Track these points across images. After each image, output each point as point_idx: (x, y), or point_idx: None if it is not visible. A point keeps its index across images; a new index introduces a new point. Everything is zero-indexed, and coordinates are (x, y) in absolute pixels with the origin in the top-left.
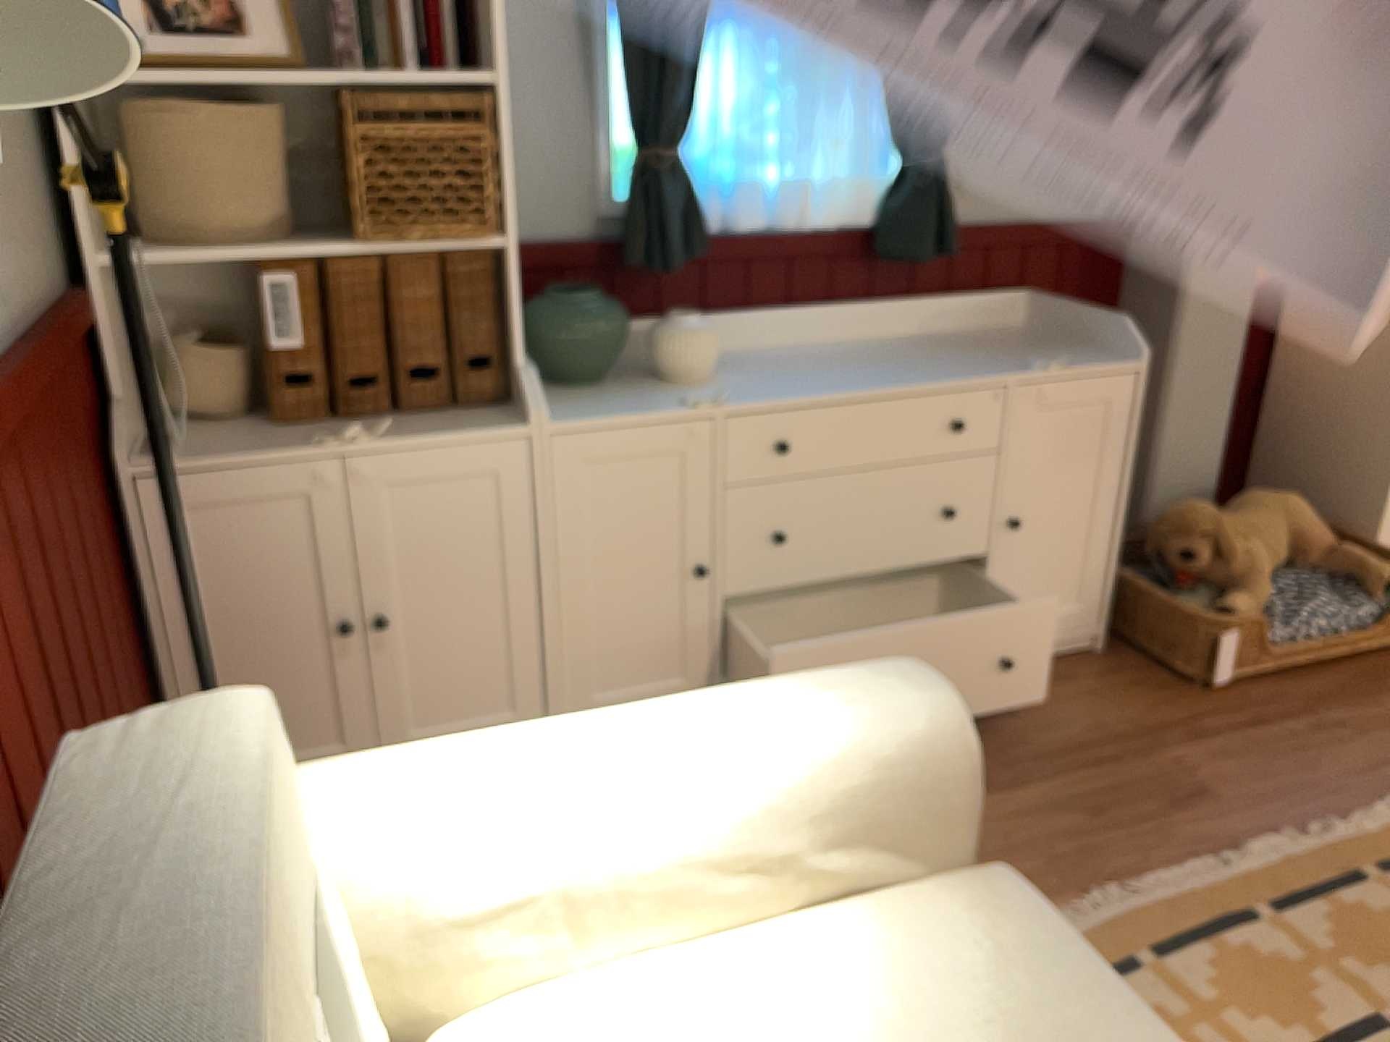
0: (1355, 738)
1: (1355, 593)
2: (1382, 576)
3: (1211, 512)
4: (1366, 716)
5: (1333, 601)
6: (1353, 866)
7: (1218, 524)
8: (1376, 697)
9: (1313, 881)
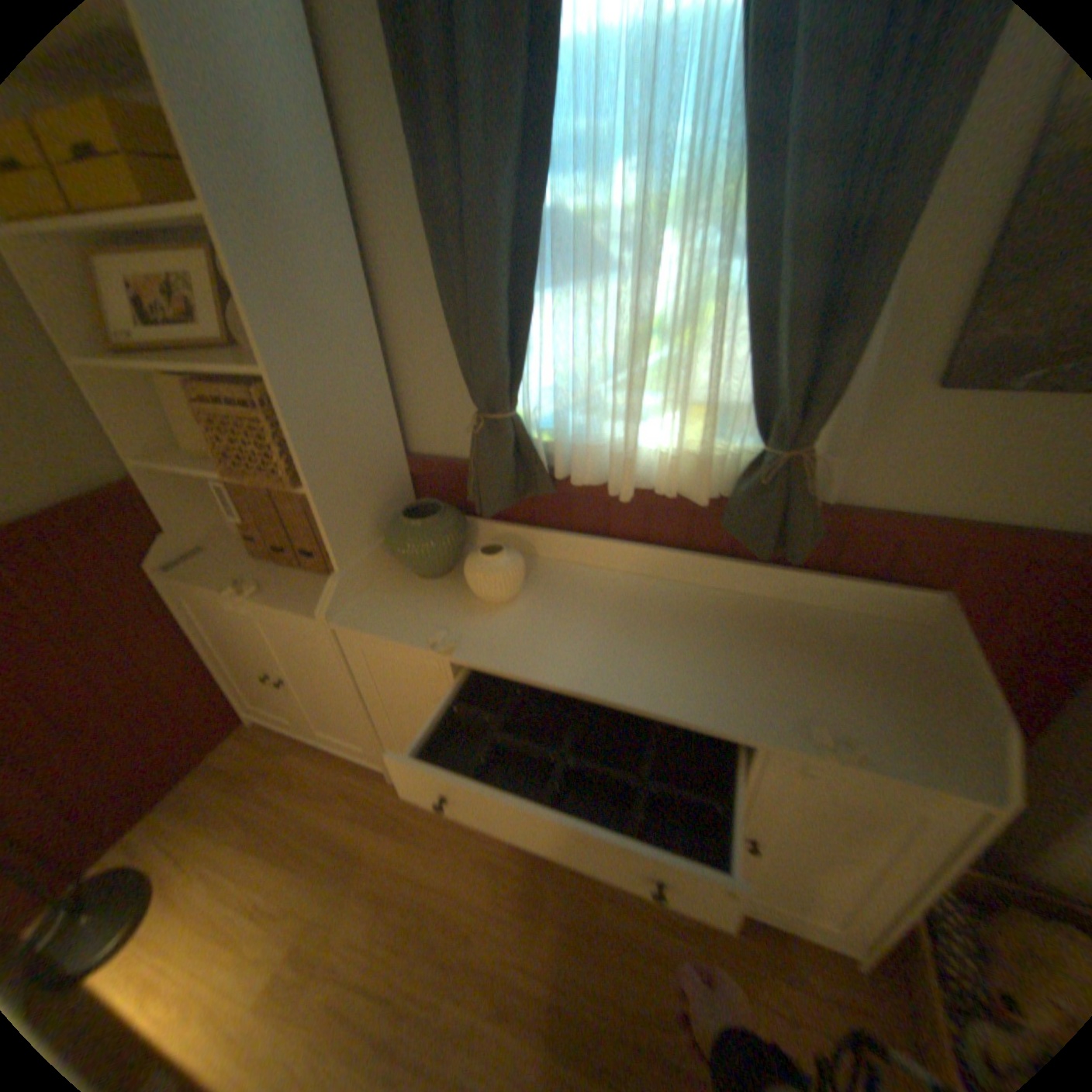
0: None
1: None
2: None
3: None
4: None
5: None
6: None
7: None
8: None
9: None
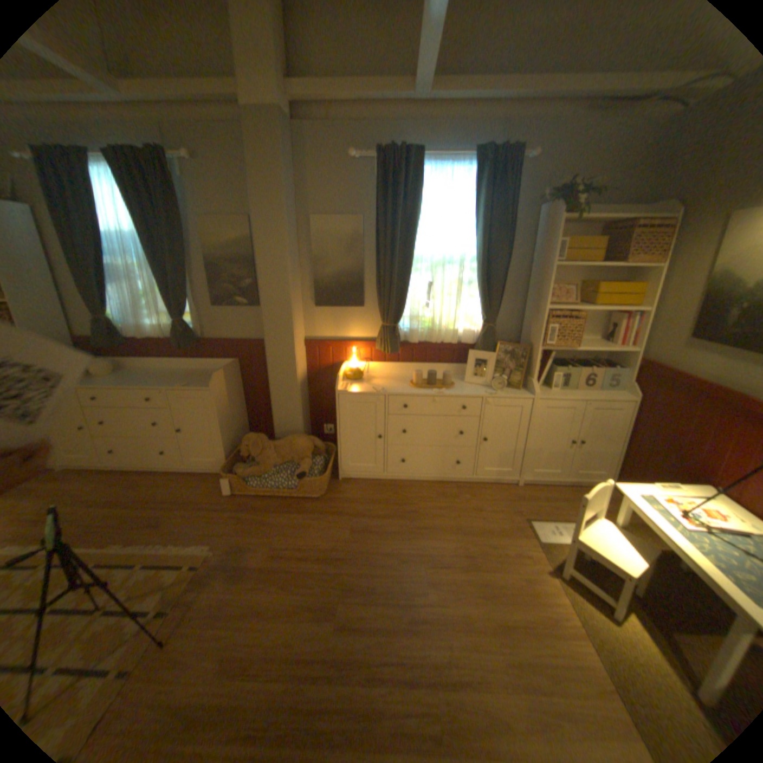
0: (232, 524)
1: (294, 476)
2: (297, 472)
3: (252, 439)
4: (251, 518)
5: (281, 477)
6: (139, 562)
7: (251, 443)
8: (268, 513)
9: (121, 562)
